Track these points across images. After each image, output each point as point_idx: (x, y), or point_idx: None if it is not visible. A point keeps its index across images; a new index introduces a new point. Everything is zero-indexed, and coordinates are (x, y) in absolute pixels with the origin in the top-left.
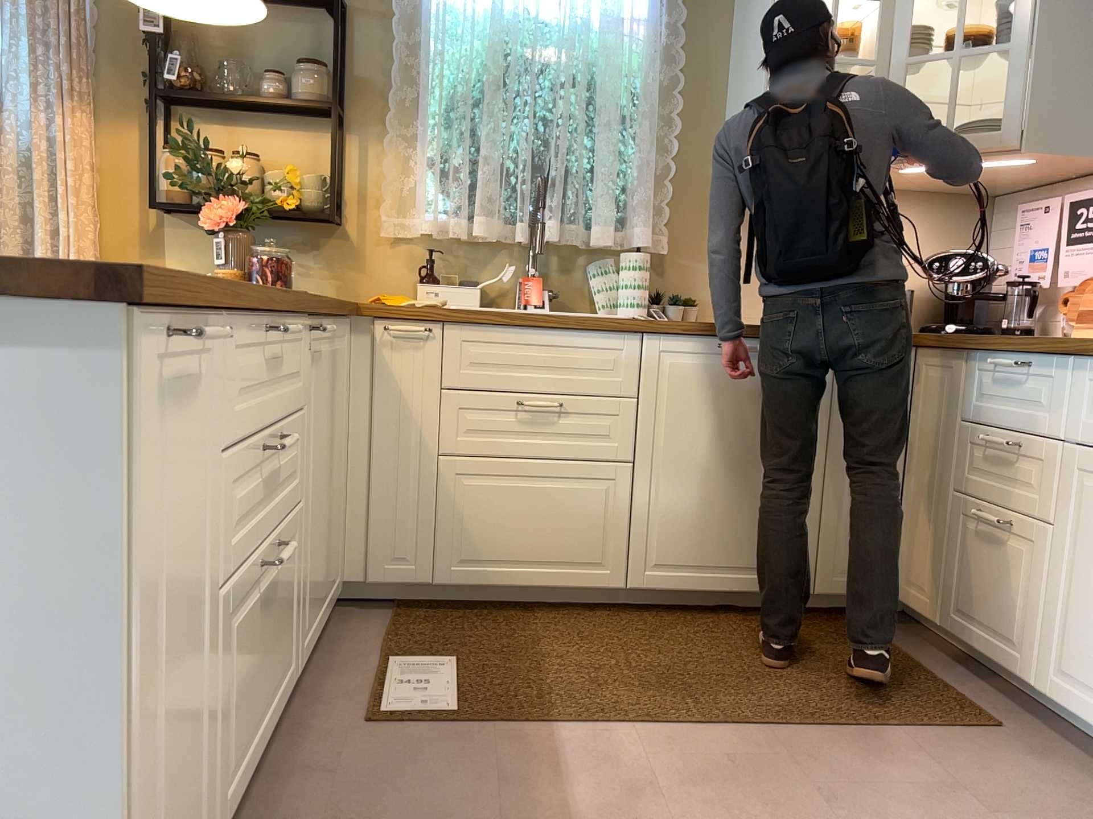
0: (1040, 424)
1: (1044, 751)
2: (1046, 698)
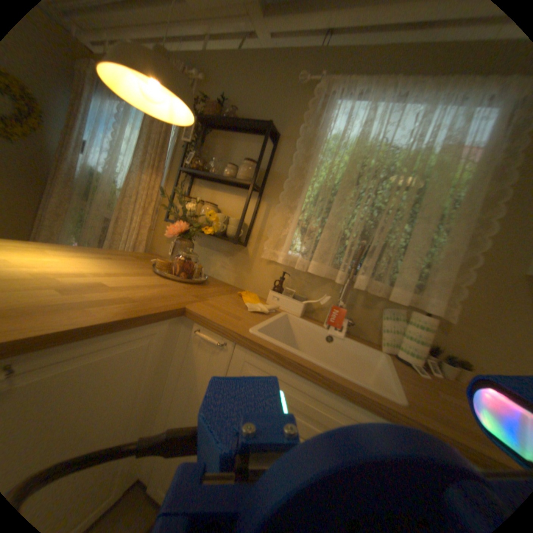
0: None
1: None
2: None
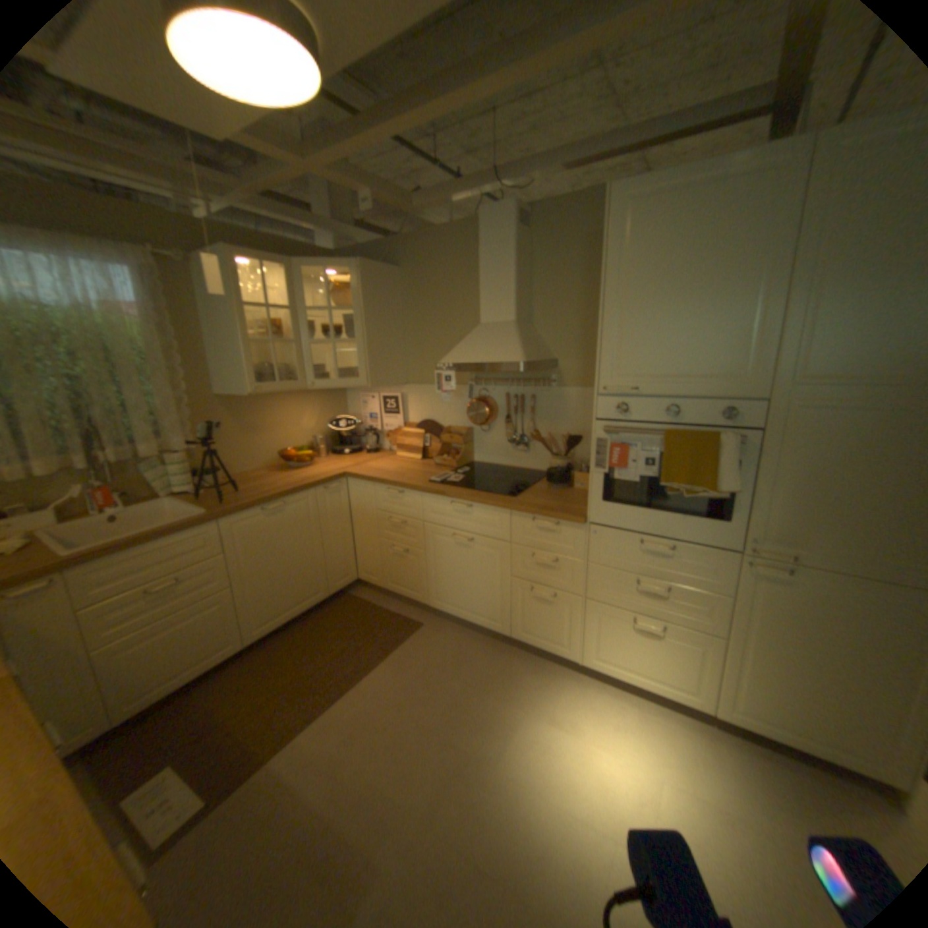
0: (410, 514)
1: (436, 626)
2: (431, 607)
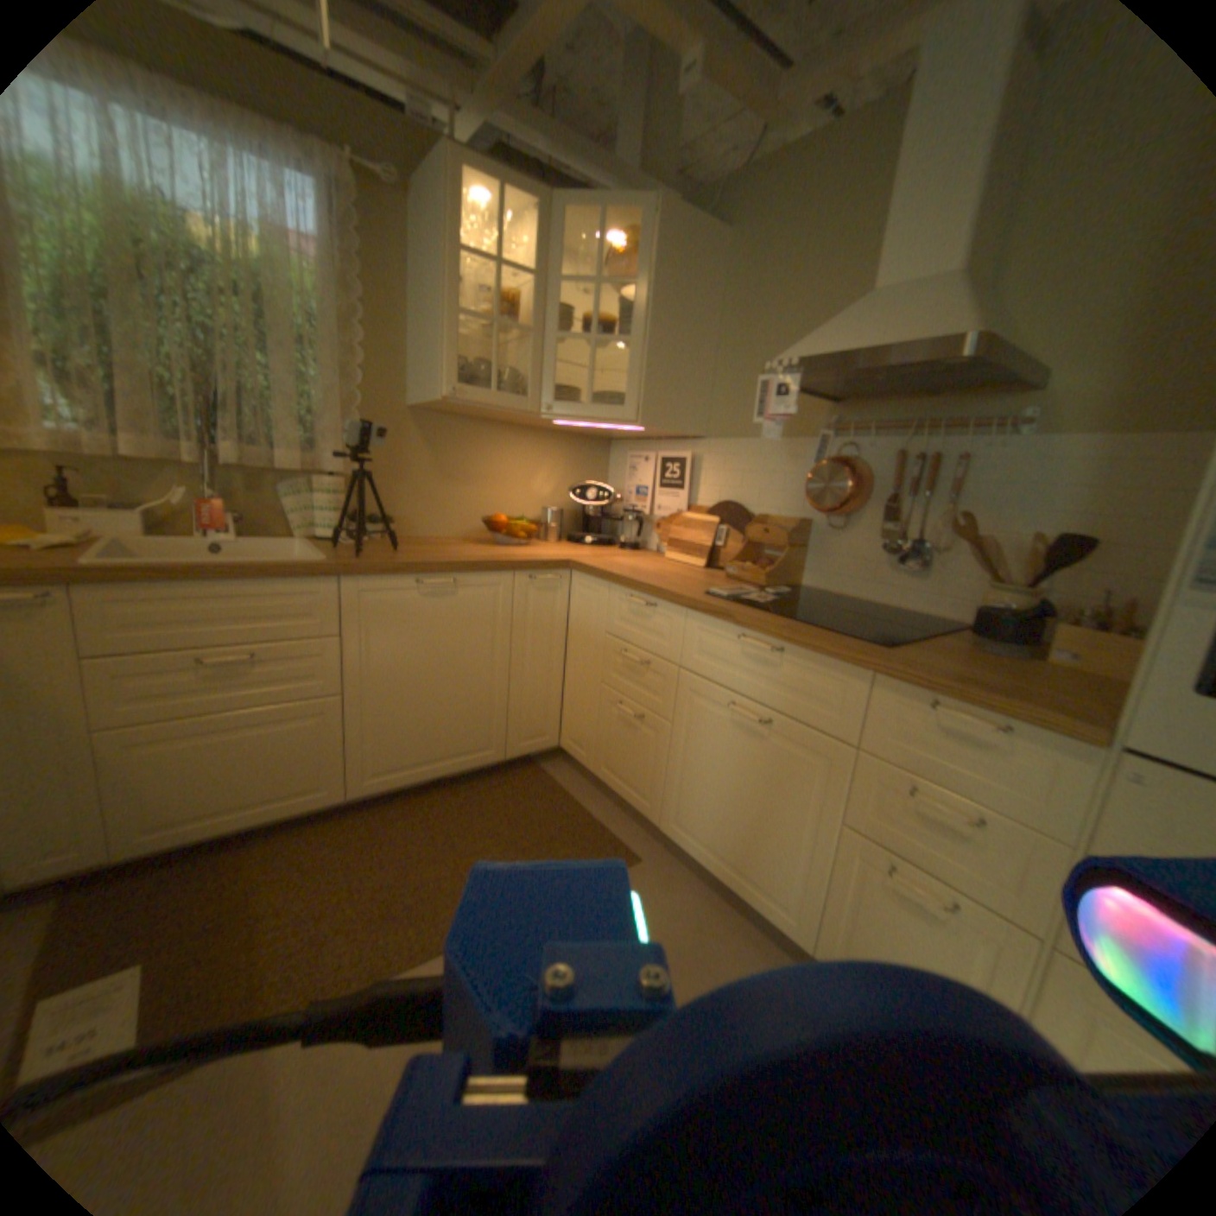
0: (659, 648)
1: (665, 873)
2: (664, 834)
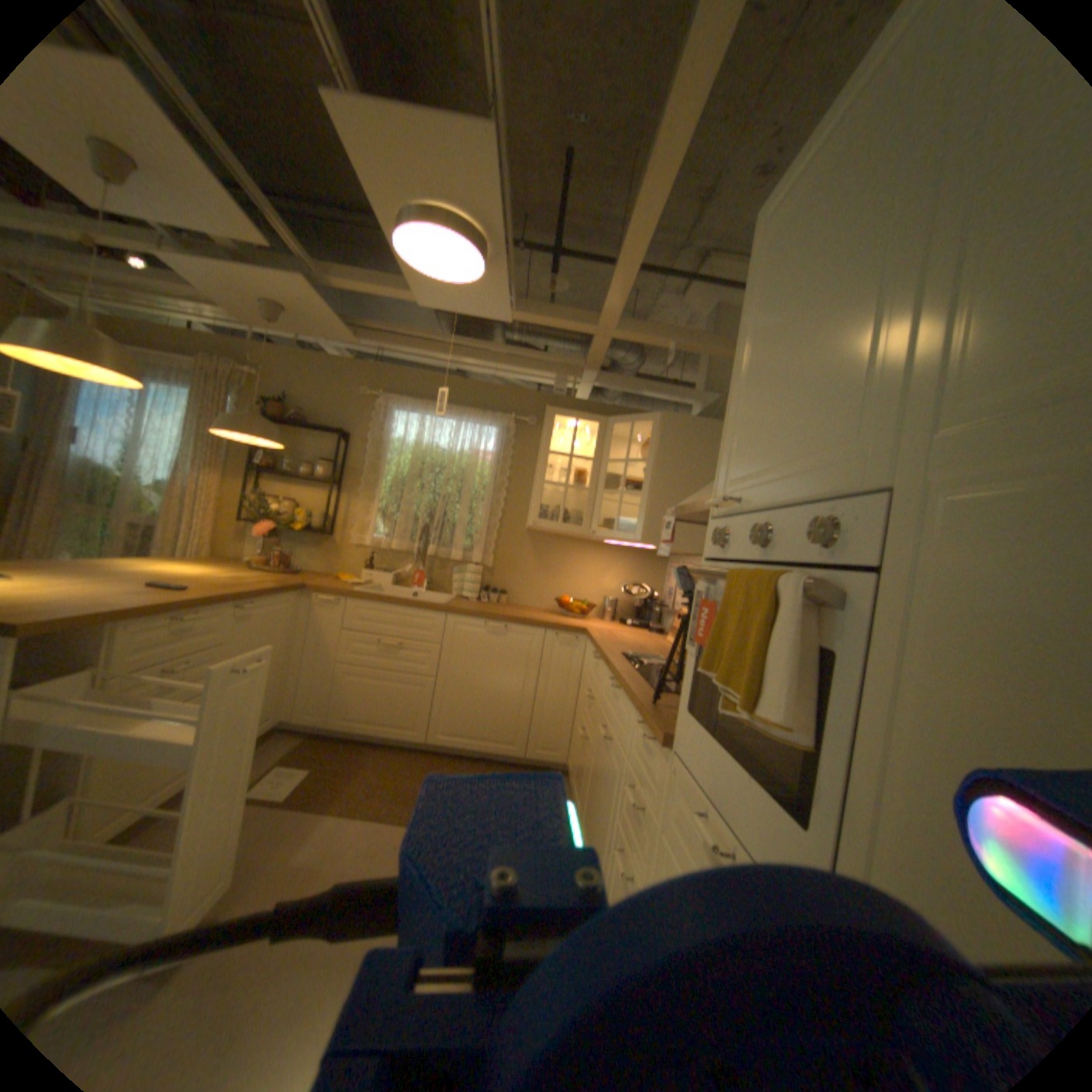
0: (596, 690)
1: None
2: None
